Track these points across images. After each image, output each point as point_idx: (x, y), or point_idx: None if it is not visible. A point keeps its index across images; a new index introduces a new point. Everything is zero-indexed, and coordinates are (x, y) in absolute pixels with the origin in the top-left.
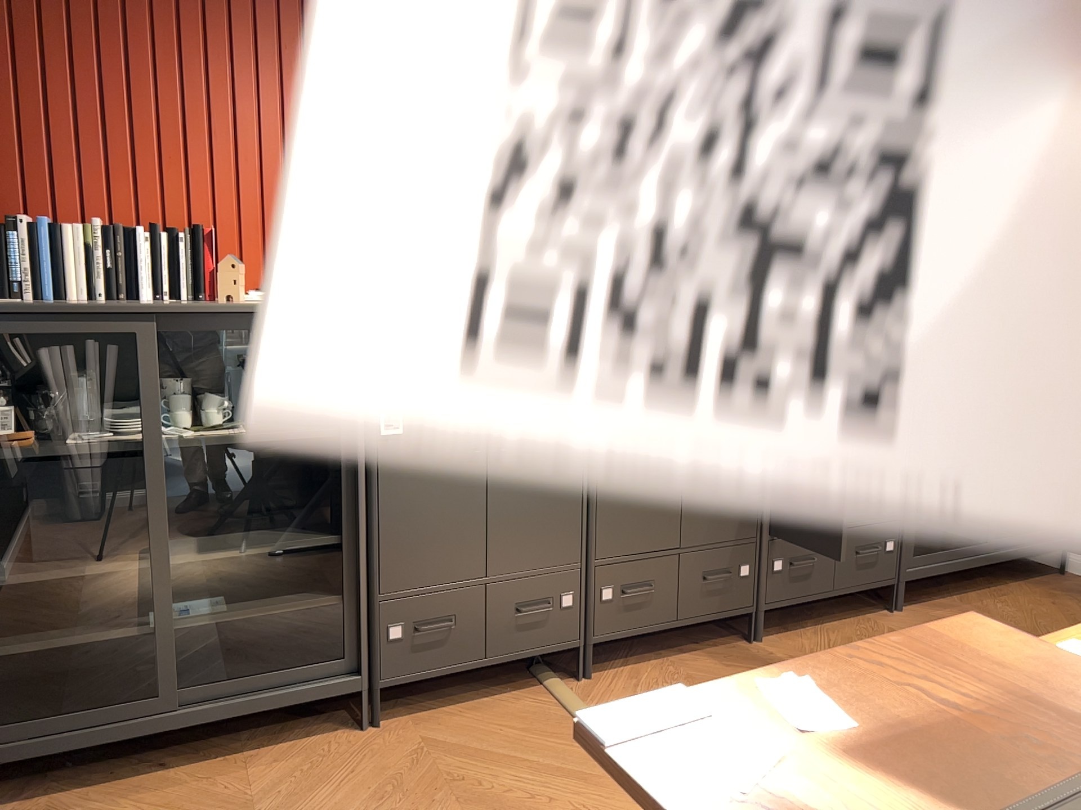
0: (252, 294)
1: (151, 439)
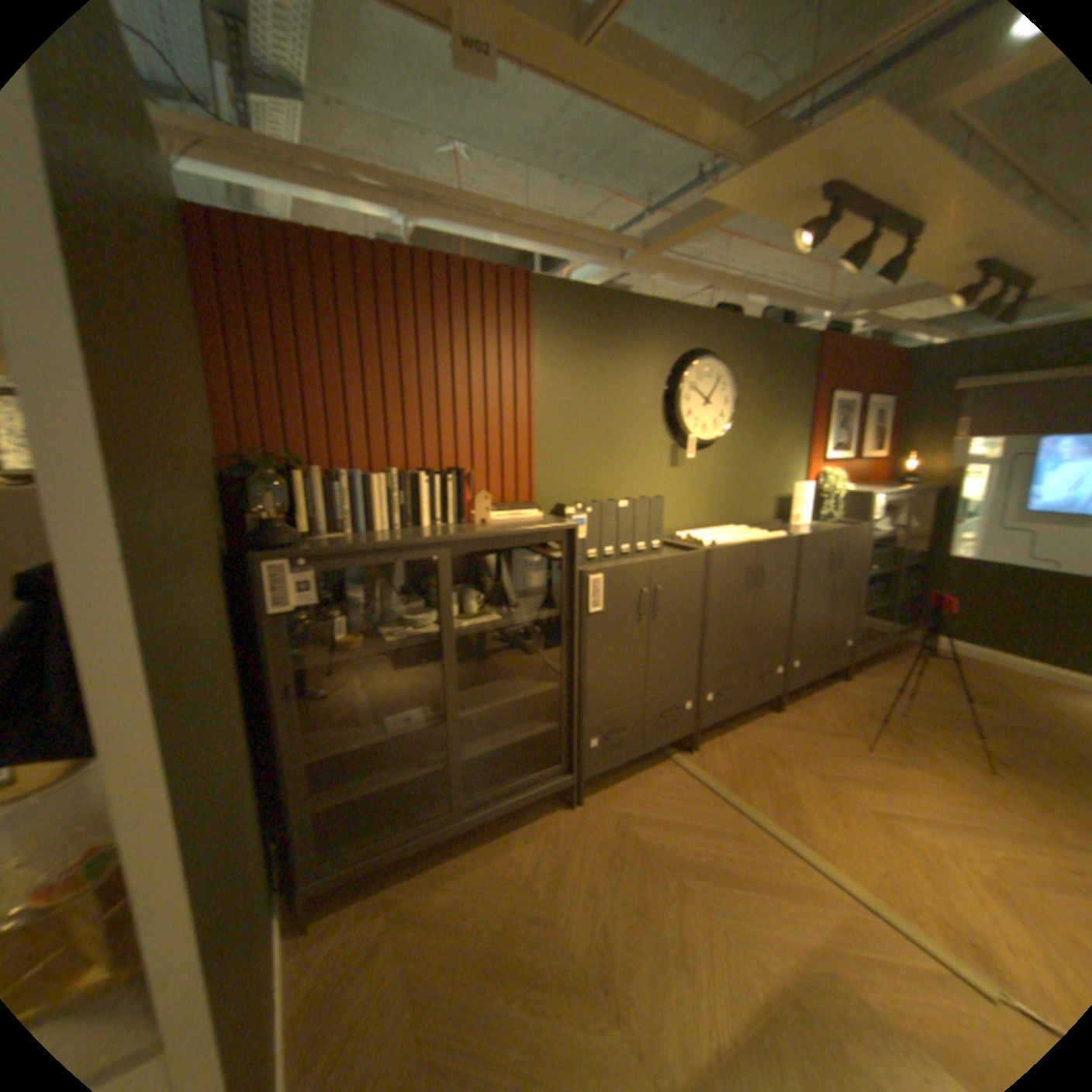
0: (489, 515)
1: (439, 631)
